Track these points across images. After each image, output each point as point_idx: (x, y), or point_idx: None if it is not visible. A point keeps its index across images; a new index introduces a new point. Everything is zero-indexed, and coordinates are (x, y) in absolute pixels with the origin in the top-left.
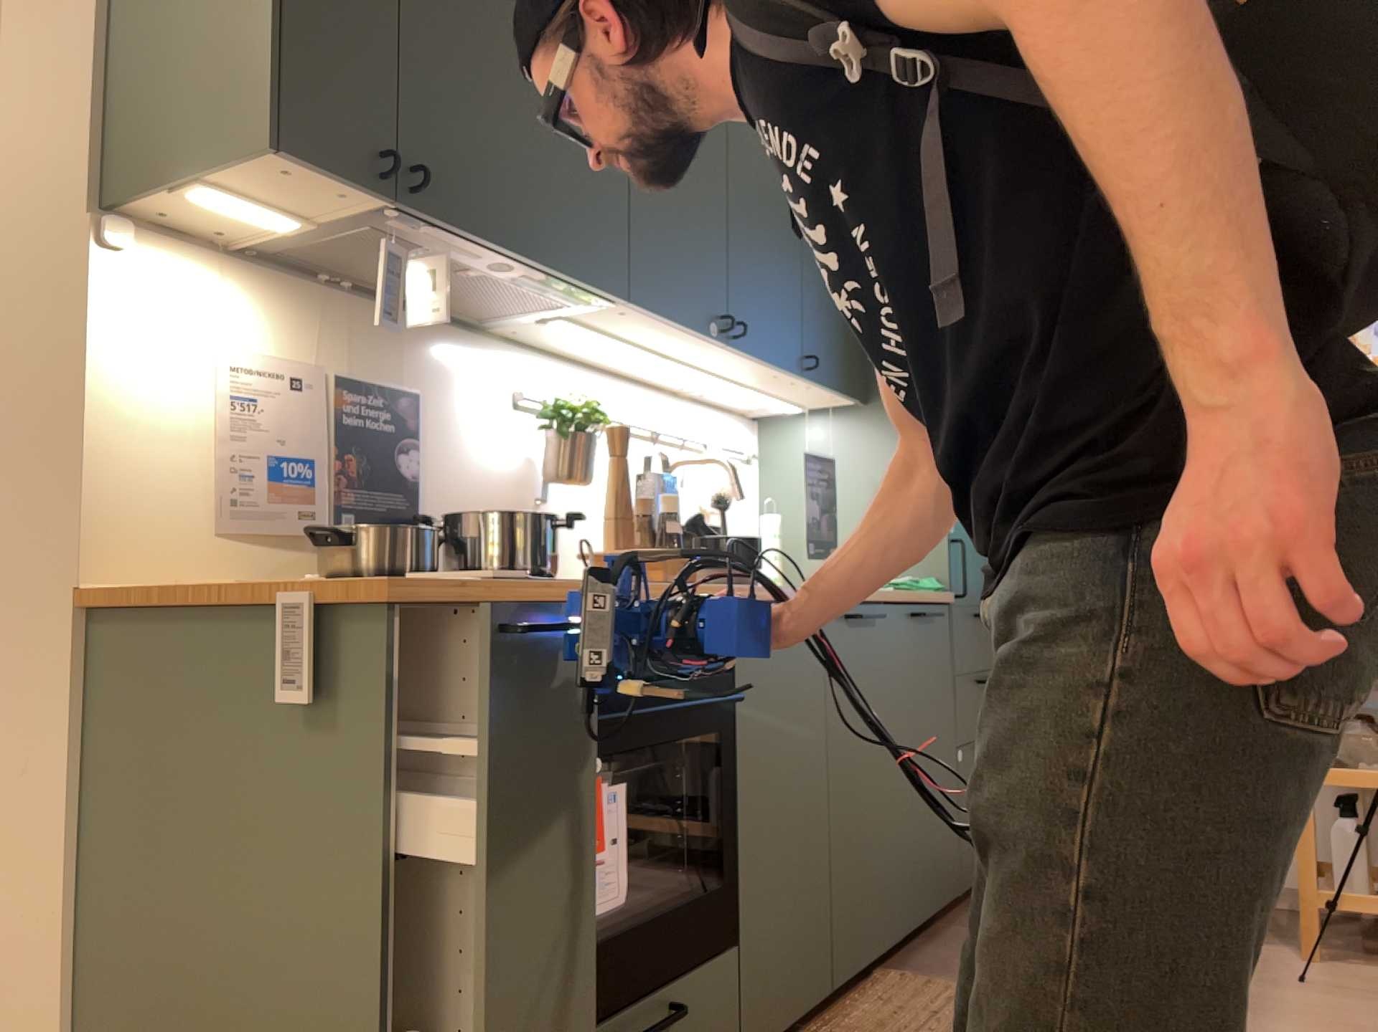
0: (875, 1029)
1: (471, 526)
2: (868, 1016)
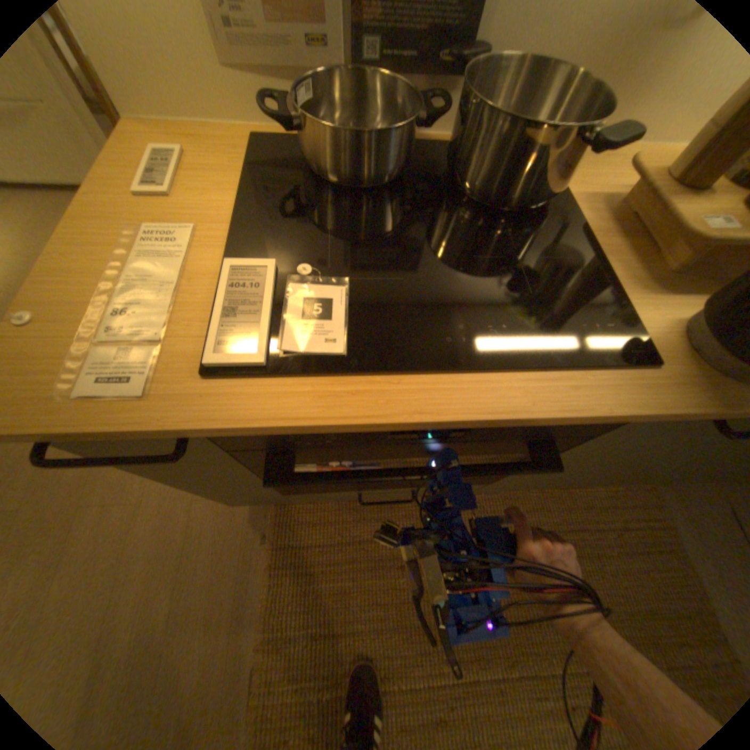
0: (581, 508)
1: (477, 104)
2: (592, 497)
